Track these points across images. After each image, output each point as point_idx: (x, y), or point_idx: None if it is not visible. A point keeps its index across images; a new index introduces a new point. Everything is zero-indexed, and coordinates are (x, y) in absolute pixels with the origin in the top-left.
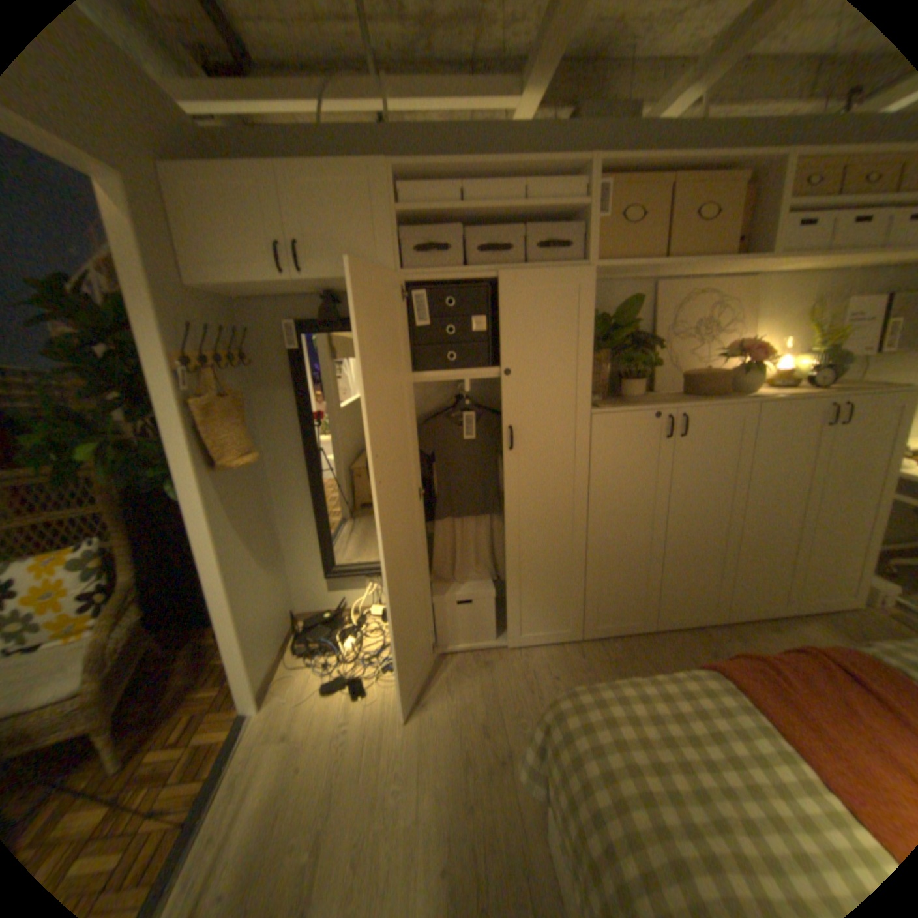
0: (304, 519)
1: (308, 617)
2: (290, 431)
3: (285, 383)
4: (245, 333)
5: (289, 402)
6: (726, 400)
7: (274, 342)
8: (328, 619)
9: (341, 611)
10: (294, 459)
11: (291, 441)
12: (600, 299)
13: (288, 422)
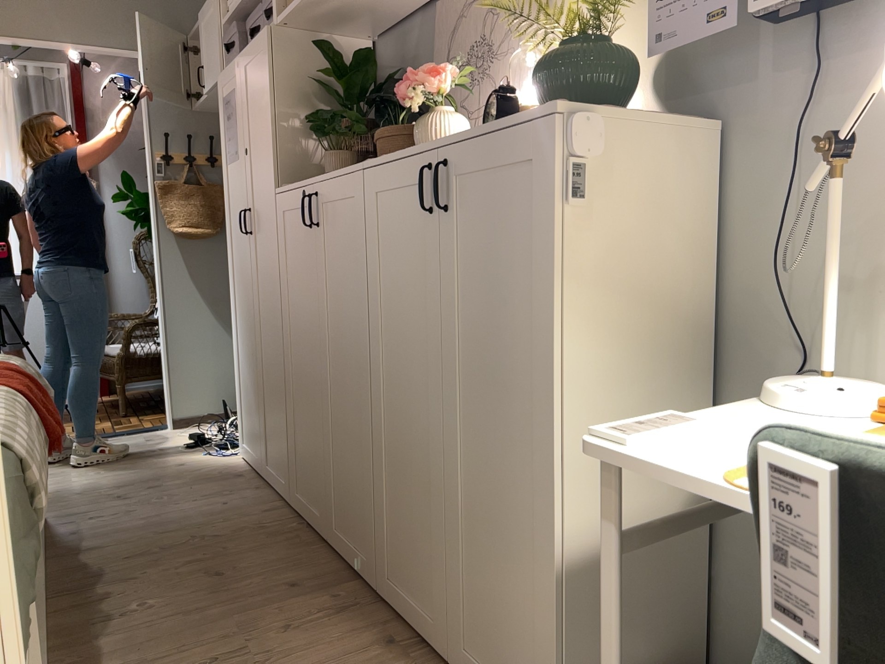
0: None
1: None
2: None
3: None
4: None
5: None
6: (346, 168)
7: None
8: None
9: None
10: None
11: None
12: (399, 48)
13: None
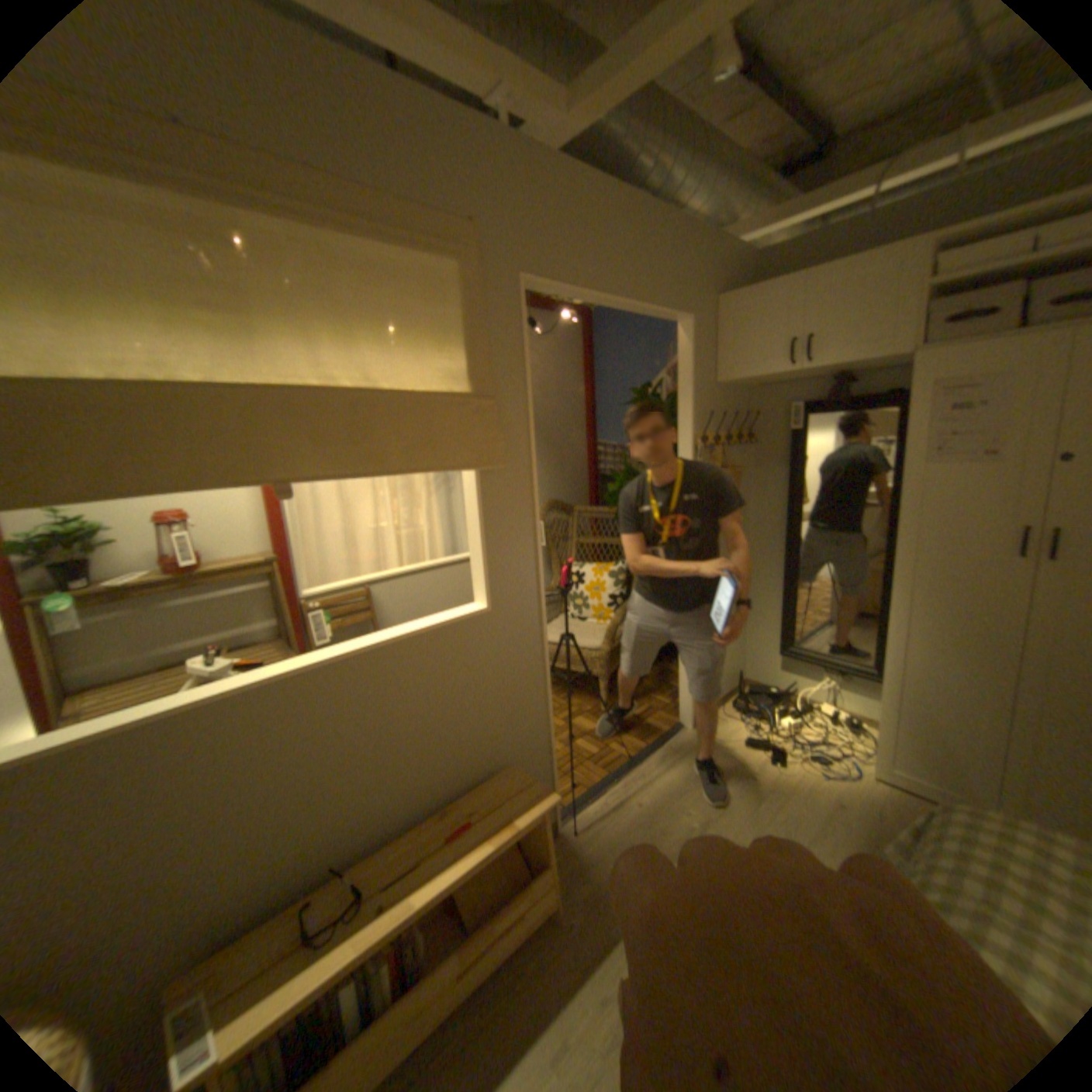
0: (774, 590)
1: (757, 686)
2: (779, 504)
3: (785, 459)
4: (758, 414)
5: (784, 477)
6: None
7: (782, 421)
8: (775, 696)
9: (790, 693)
10: (778, 531)
11: (779, 513)
12: None
13: (780, 495)
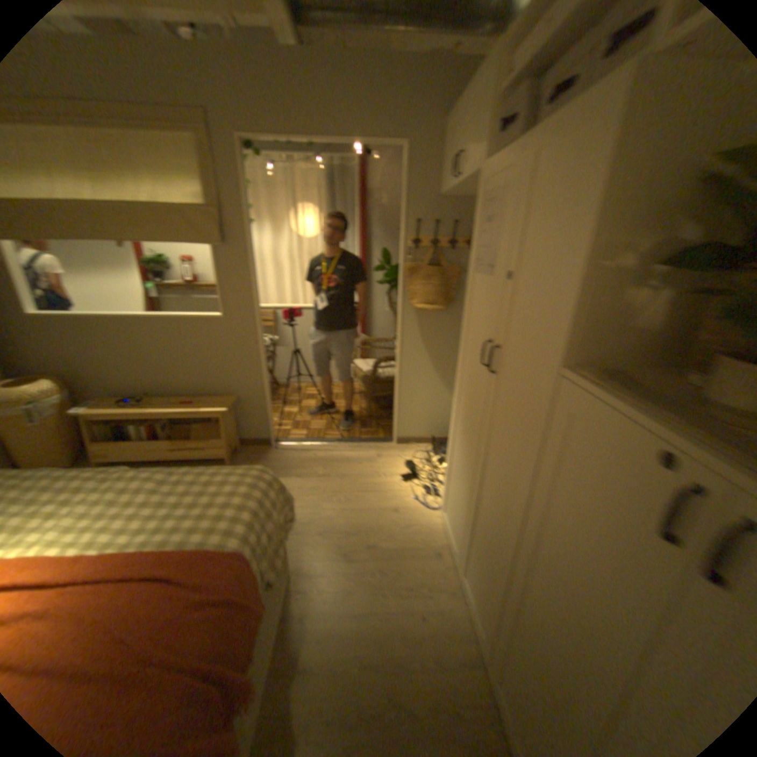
0: None
1: None
2: None
3: None
4: None
5: None
6: None
7: None
8: None
9: None
10: None
11: None
12: None
13: None
